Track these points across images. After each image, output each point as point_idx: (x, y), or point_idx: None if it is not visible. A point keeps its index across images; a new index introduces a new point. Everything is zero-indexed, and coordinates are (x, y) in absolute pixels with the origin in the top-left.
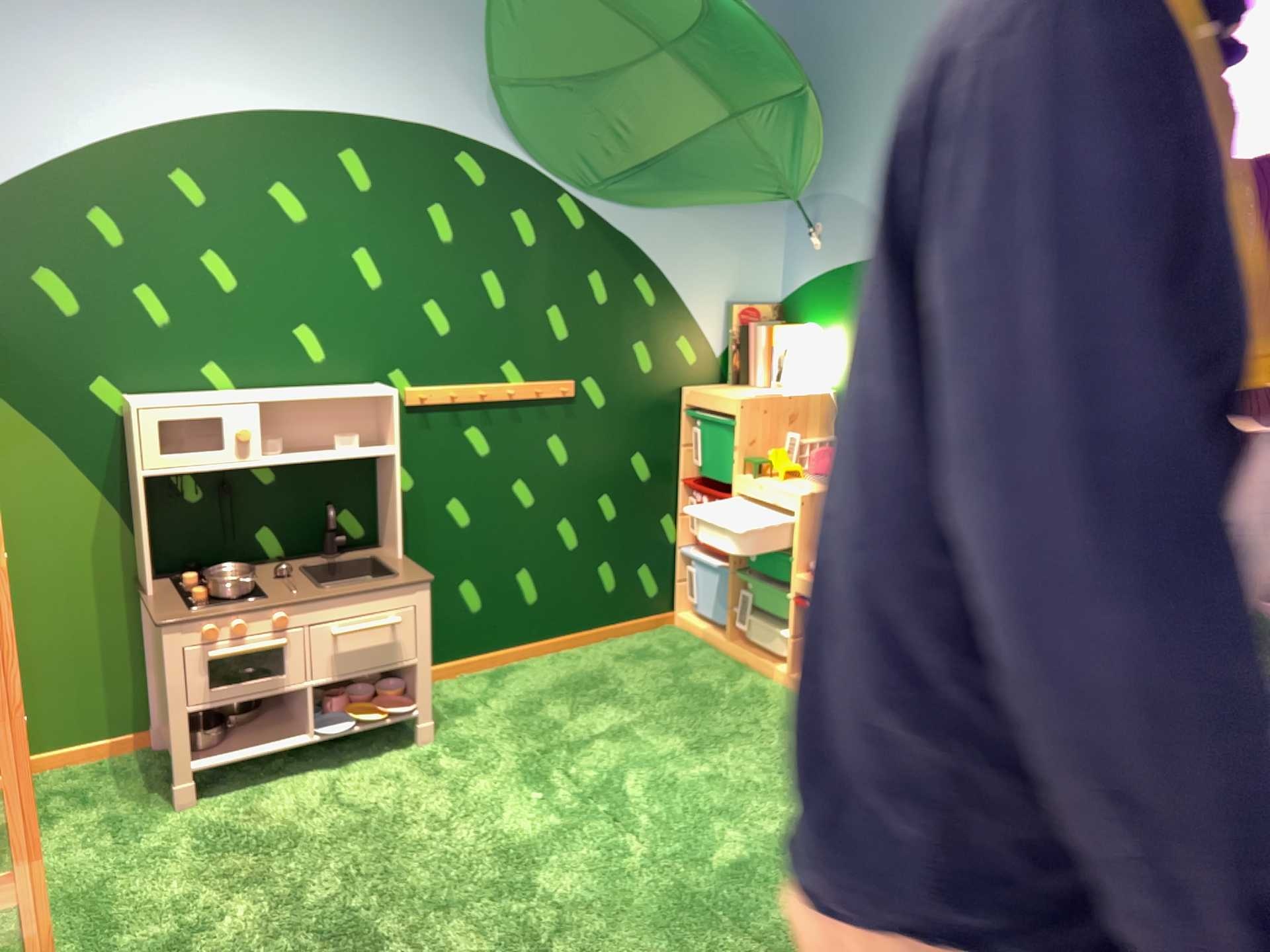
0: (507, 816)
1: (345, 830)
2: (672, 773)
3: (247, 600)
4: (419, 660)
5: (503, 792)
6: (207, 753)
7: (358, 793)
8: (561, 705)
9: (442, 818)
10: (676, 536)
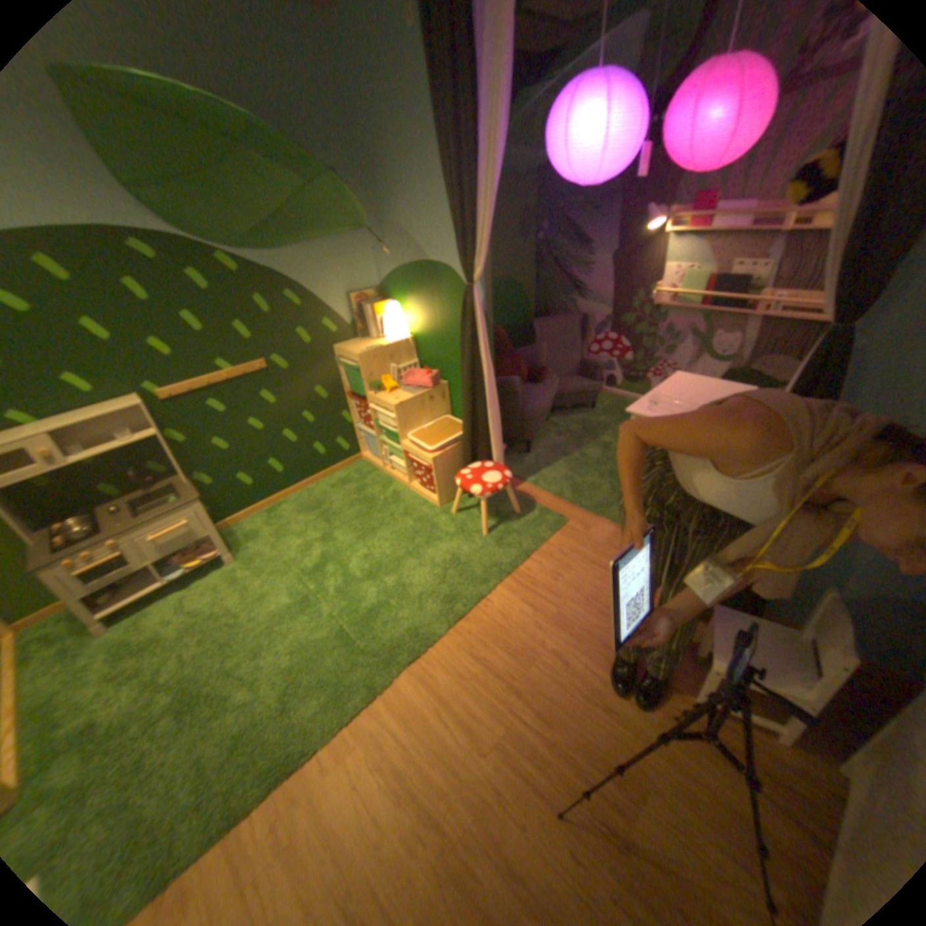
0: (264, 603)
1: (183, 631)
2: (347, 558)
3: (87, 539)
4: (207, 534)
5: (264, 588)
6: (103, 608)
7: (192, 605)
8: (300, 524)
9: (232, 612)
10: (350, 420)
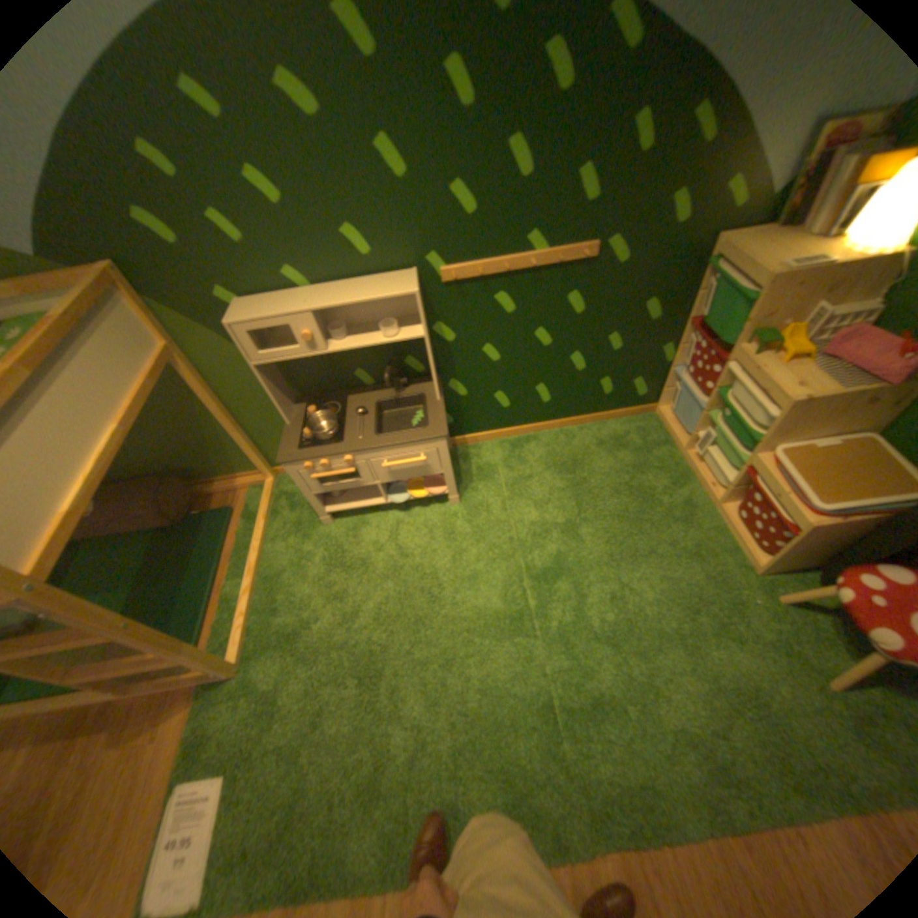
0: (476, 589)
1: (392, 568)
2: (590, 583)
3: (332, 441)
4: (444, 472)
5: (481, 564)
6: (336, 501)
7: (408, 537)
8: (545, 486)
9: (441, 577)
10: (673, 358)
